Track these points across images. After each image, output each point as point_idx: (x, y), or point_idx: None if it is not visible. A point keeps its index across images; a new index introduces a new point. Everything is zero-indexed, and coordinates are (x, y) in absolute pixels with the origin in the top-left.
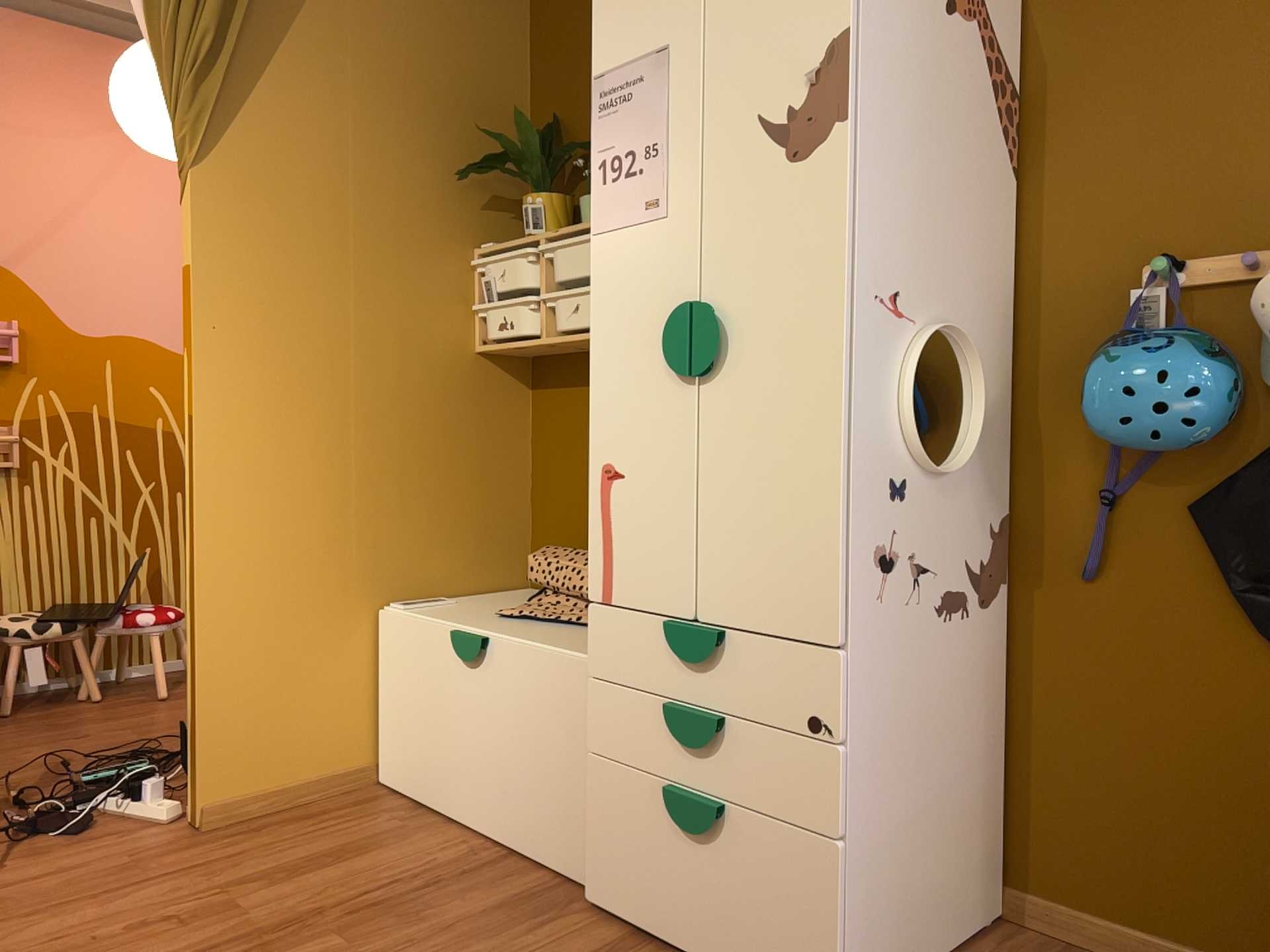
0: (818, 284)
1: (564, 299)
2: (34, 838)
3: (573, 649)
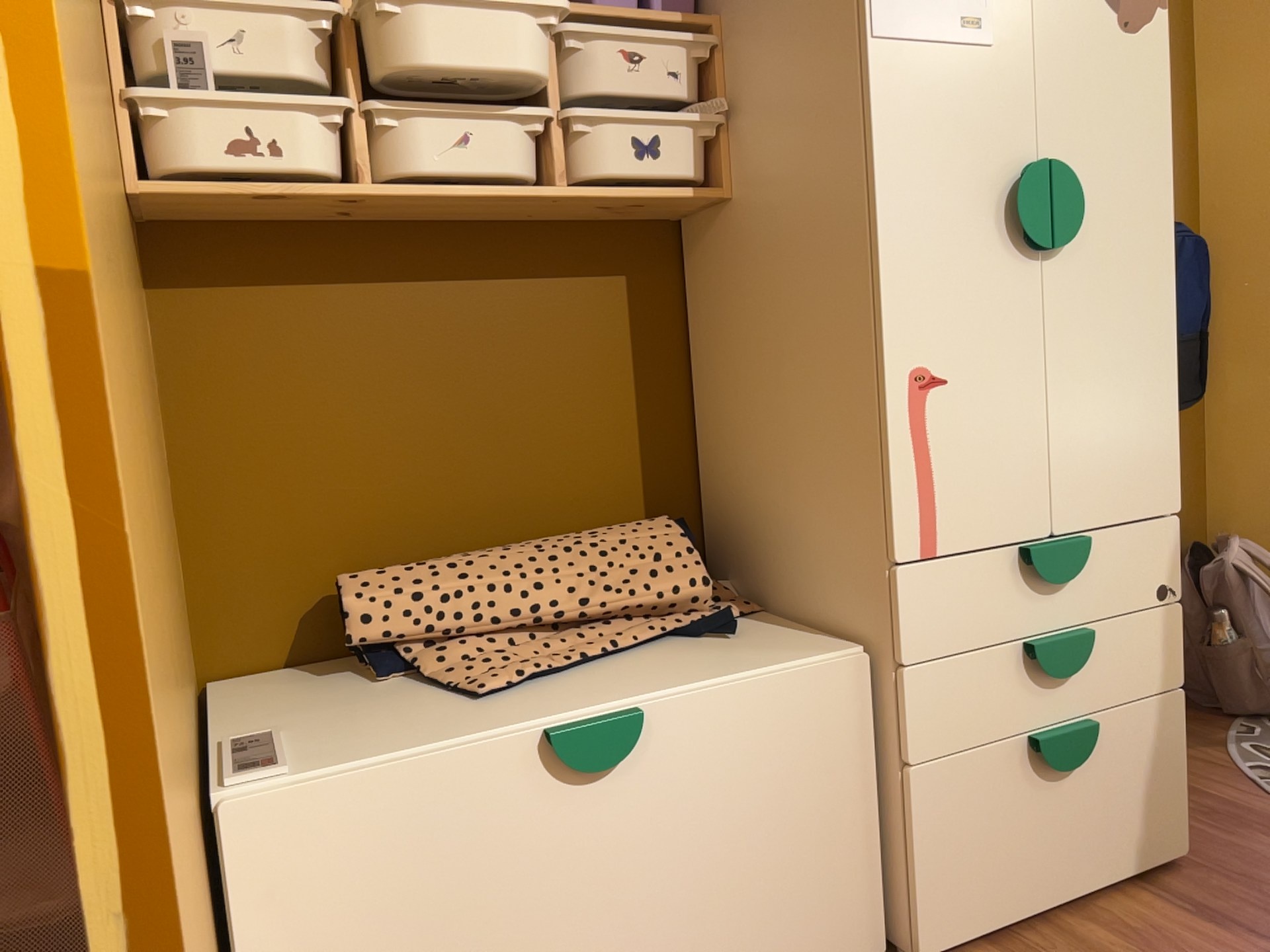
0: (1151, 165)
1: (428, 122)
2: None
3: (789, 659)
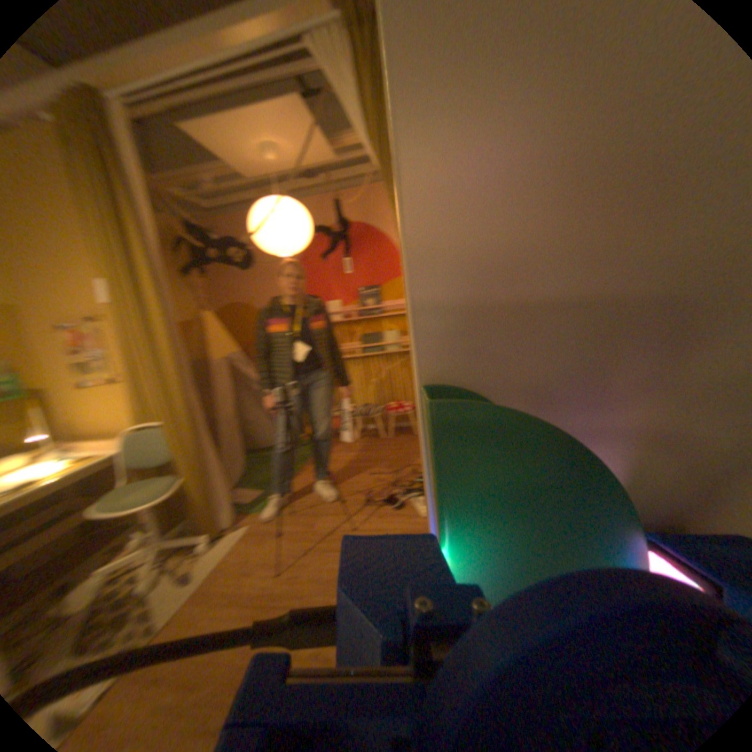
0: None
1: None
2: (387, 507)
3: None
